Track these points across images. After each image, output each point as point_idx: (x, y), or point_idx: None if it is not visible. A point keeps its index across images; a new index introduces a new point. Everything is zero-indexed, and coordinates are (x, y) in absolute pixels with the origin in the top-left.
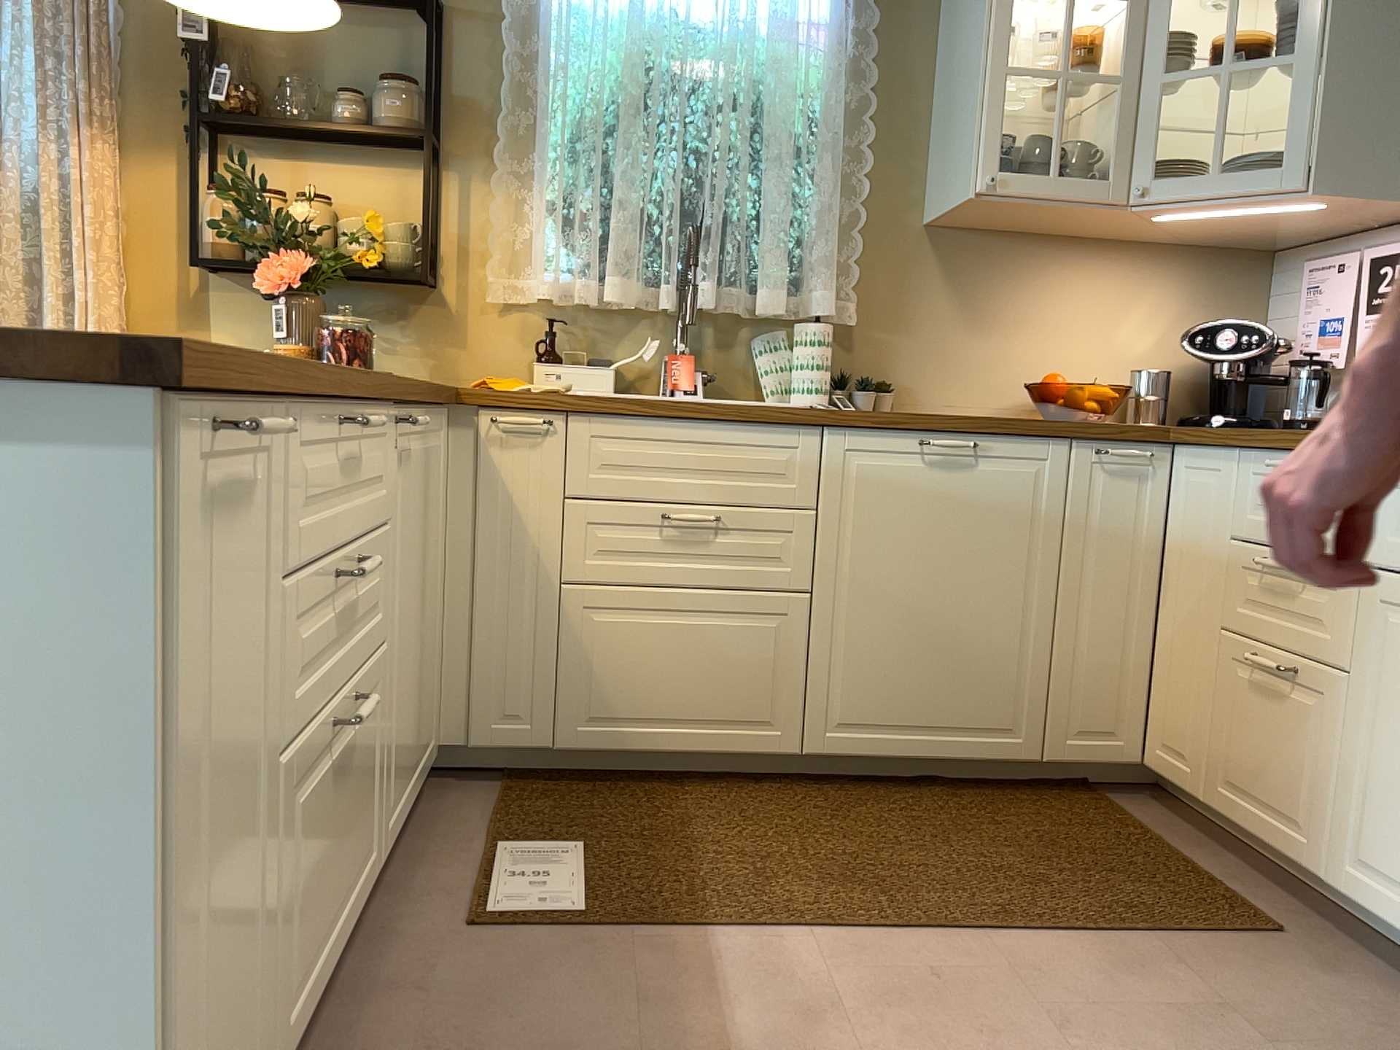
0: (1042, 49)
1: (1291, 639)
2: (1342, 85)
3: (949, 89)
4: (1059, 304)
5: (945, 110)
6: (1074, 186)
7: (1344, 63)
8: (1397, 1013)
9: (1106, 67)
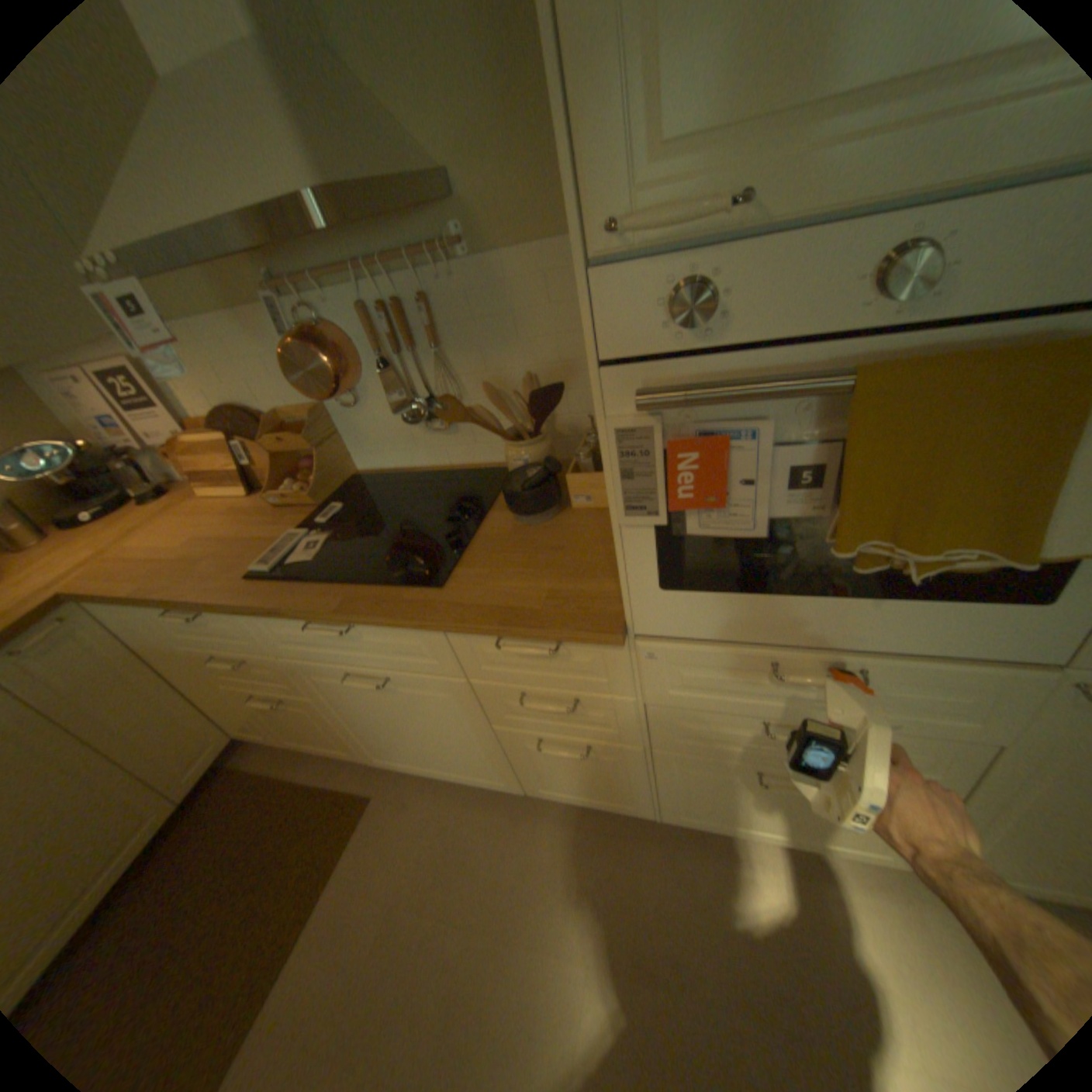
0: None
1: (263, 688)
2: None
3: None
4: None
5: None
6: None
7: None
8: (433, 806)
9: None
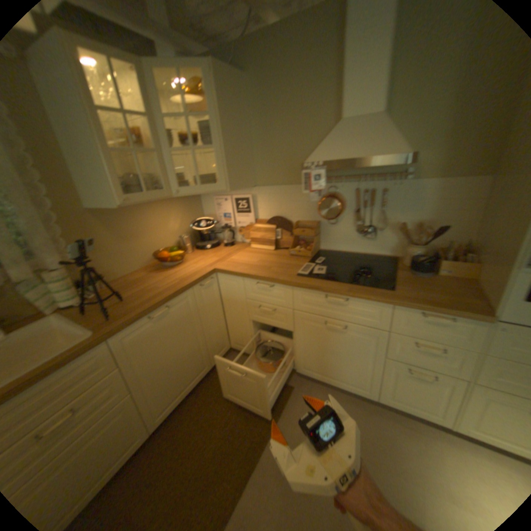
0: (112, 131)
1: (274, 323)
2: (228, 156)
3: (73, 149)
4: (150, 223)
5: (74, 159)
6: (154, 195)
7: (227, 148)
8: (326, 398)
9: (141, 139)
